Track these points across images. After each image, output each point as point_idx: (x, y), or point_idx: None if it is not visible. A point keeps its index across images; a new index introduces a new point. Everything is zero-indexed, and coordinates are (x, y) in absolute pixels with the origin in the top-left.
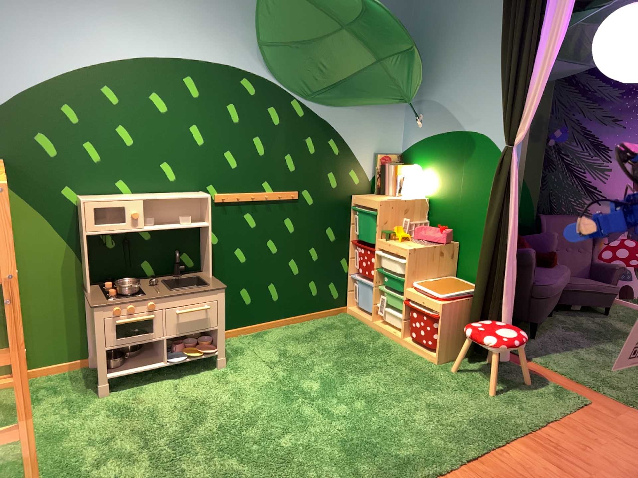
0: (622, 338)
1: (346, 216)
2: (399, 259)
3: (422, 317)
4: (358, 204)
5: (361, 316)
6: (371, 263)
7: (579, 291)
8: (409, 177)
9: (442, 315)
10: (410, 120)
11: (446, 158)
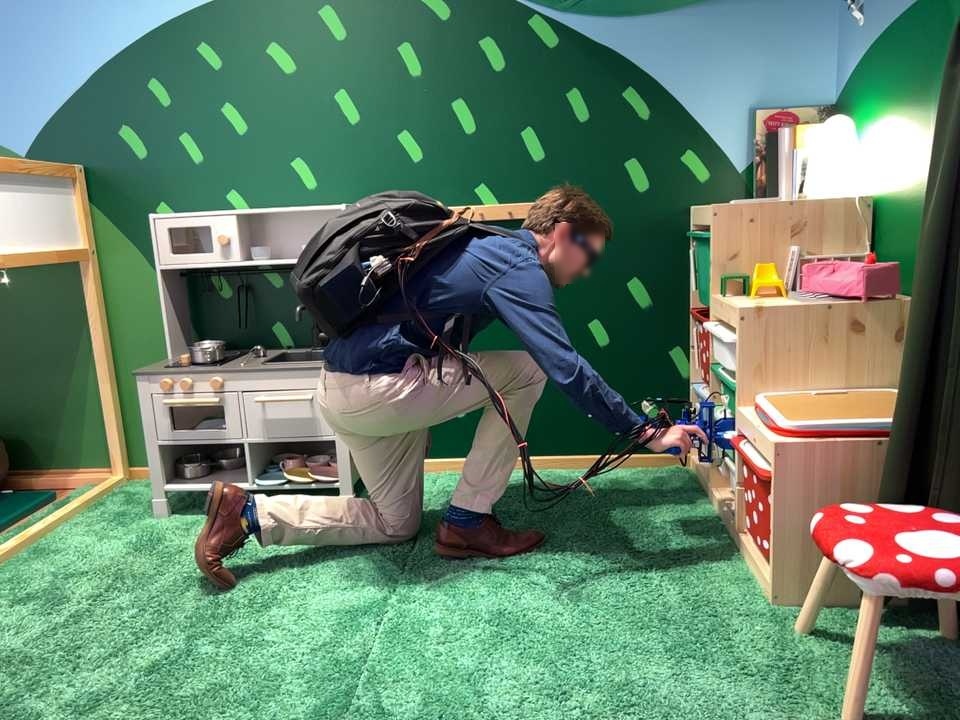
0: None
1: (674, 251)
2: (728, 336)
3: (751, 481)
4: (690, 222)
5: (698, 475)
6: (705, 354)
7: None
8: (815, 144)
9: (787, 479)
10: (840, 8)
11: (900, 71)
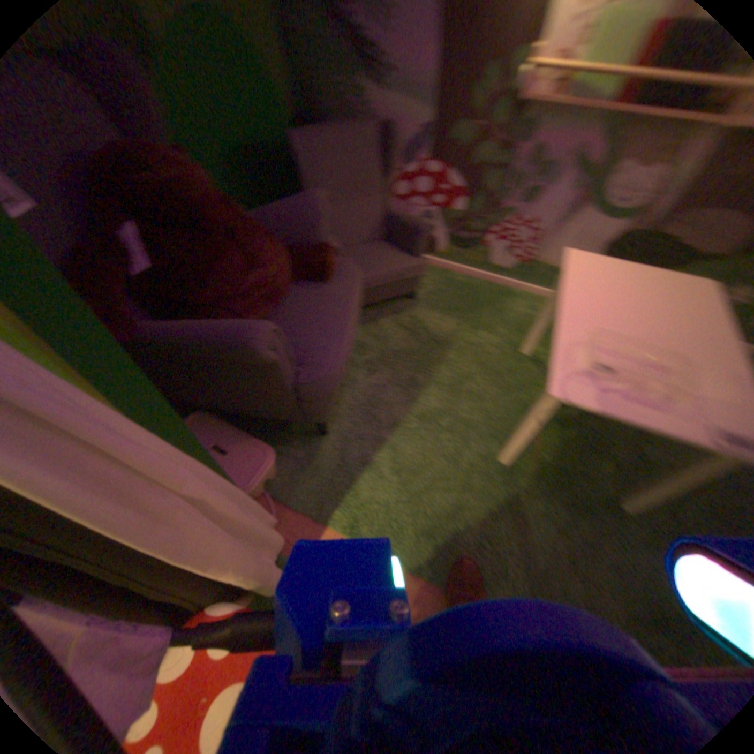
0: (448, 361)
1: None
2: None
3: None
4: None
5: None
6: None
7: (383, 284)
8: None
9: None
10: None
11: None
